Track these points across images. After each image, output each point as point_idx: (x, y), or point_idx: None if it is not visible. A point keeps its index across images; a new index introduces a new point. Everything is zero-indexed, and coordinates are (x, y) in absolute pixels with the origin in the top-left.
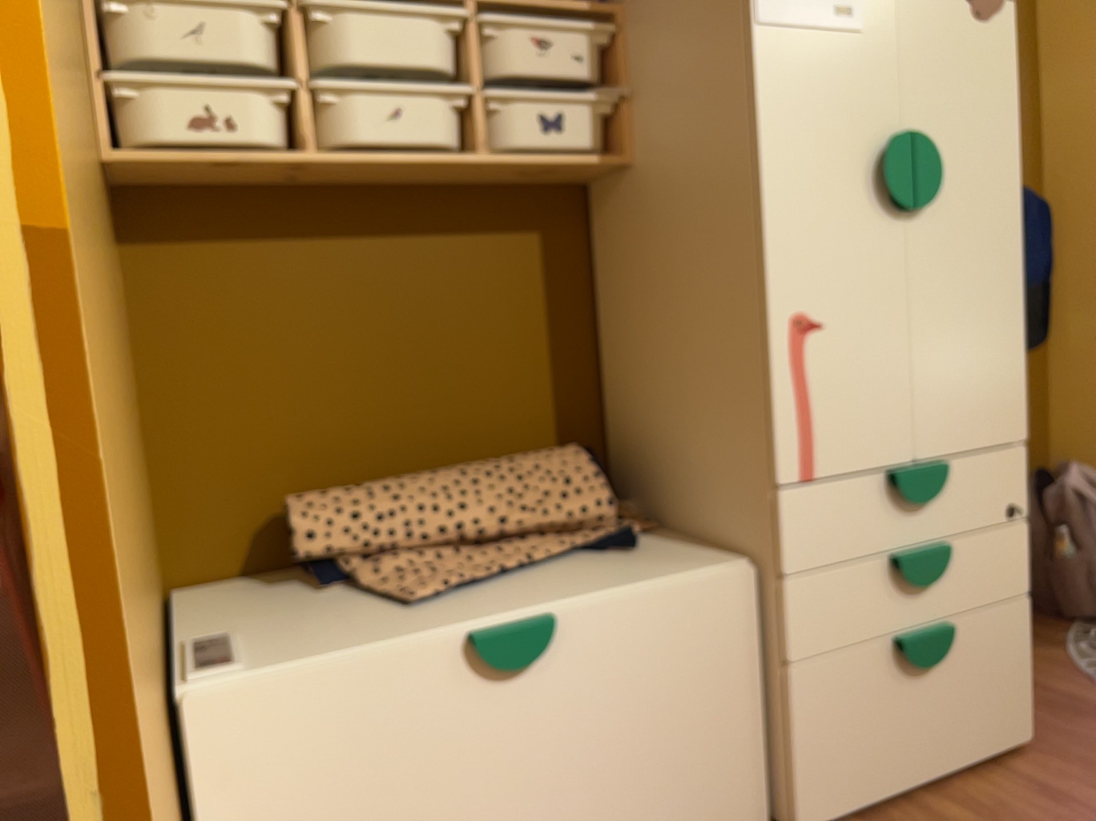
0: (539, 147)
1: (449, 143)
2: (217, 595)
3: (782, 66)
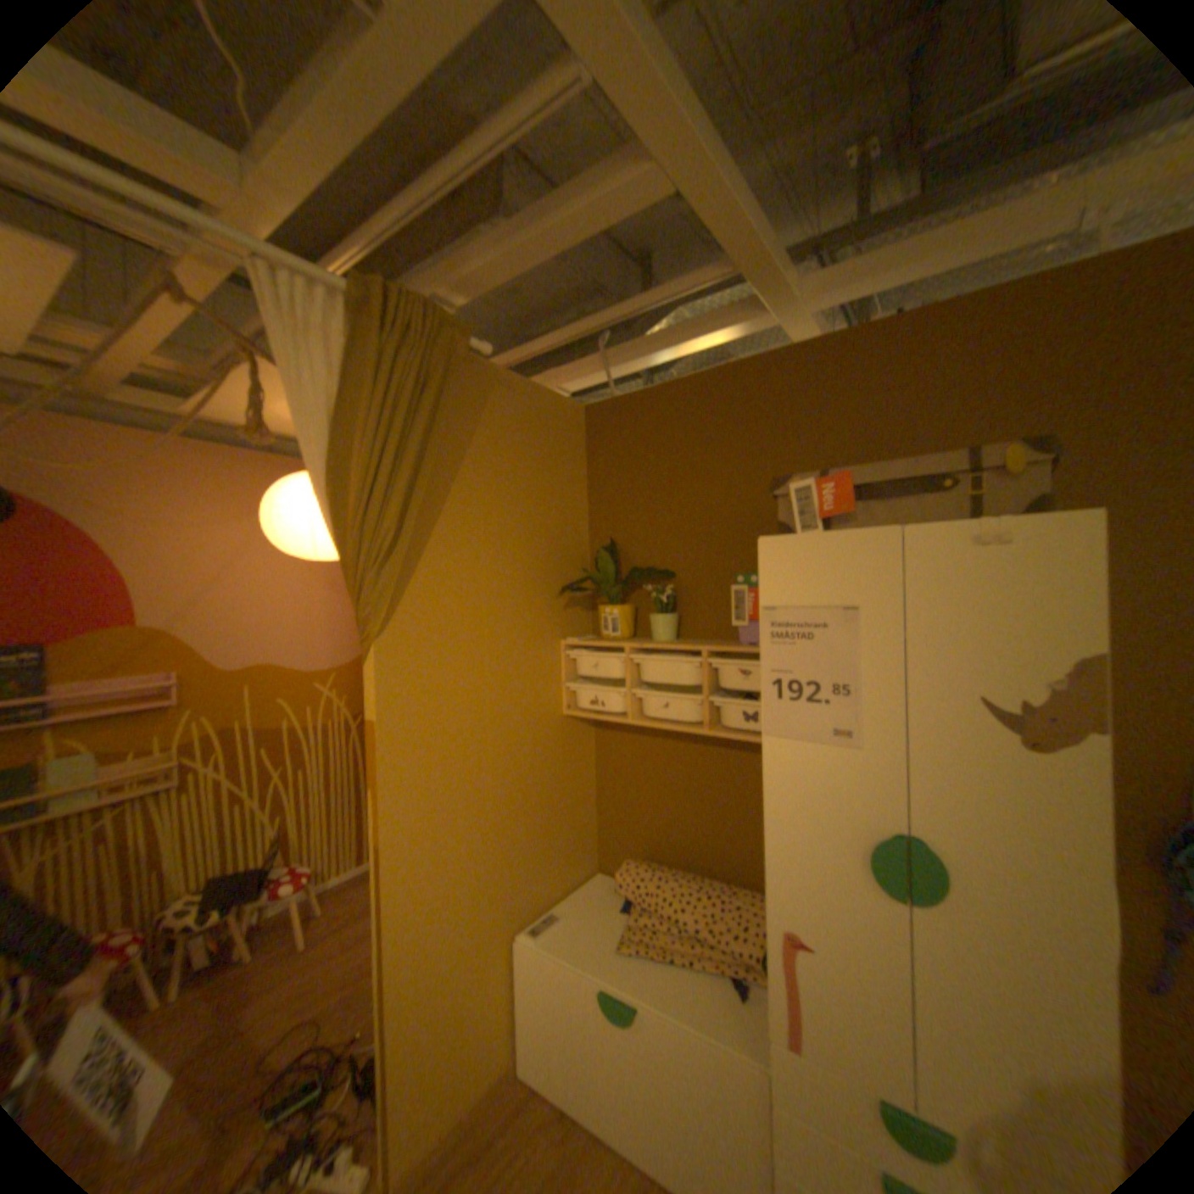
0: (739, 731)
1: (691, 721)
2: (601, 887)
3: (782, 764)
